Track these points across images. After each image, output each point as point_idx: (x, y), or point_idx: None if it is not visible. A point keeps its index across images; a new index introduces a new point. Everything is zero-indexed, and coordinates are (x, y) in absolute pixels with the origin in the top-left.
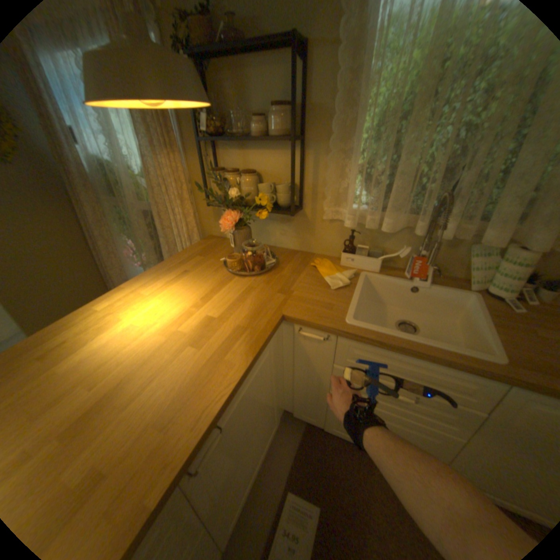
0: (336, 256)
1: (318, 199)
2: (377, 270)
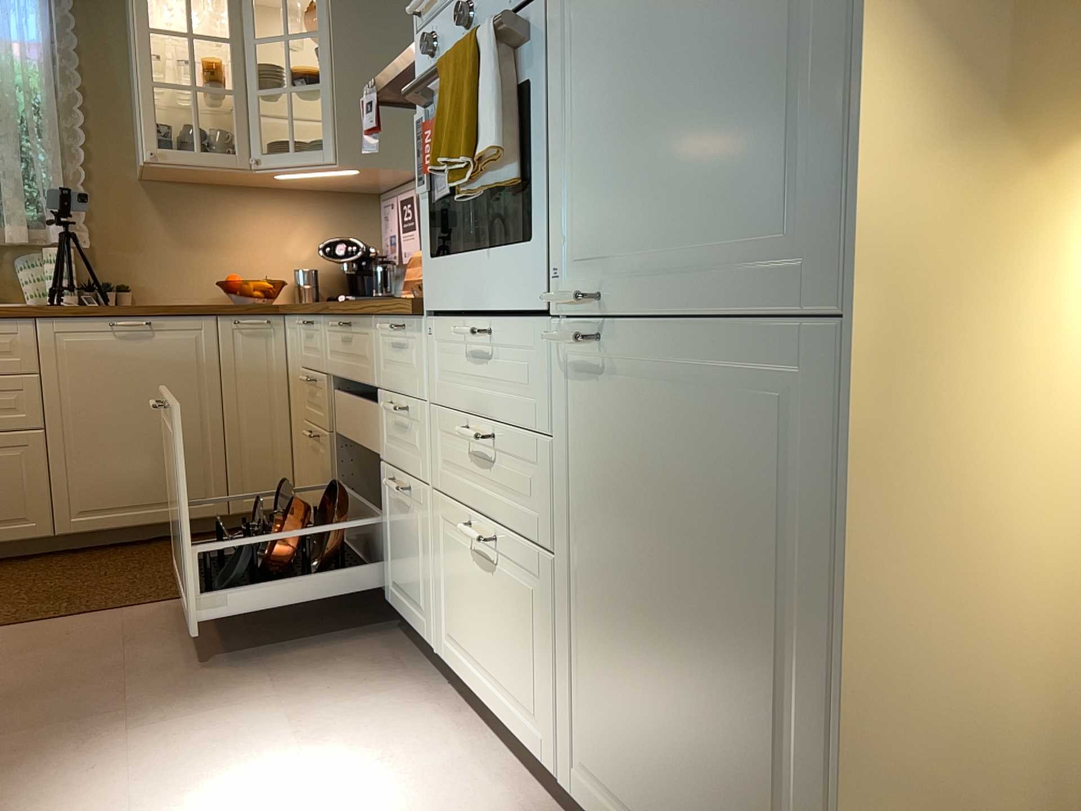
0: None
1: None
2: None
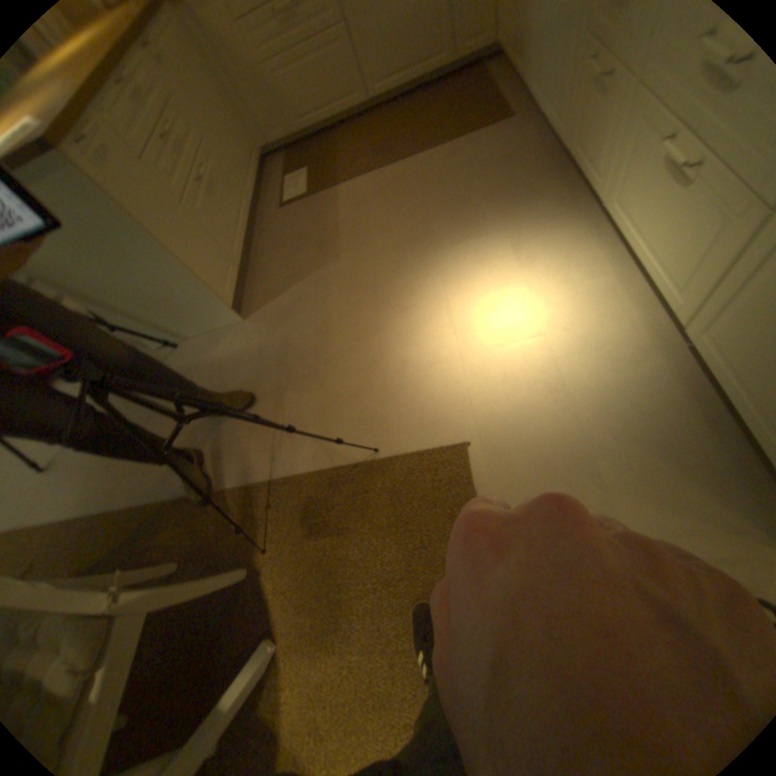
0: None
1: None
2: None
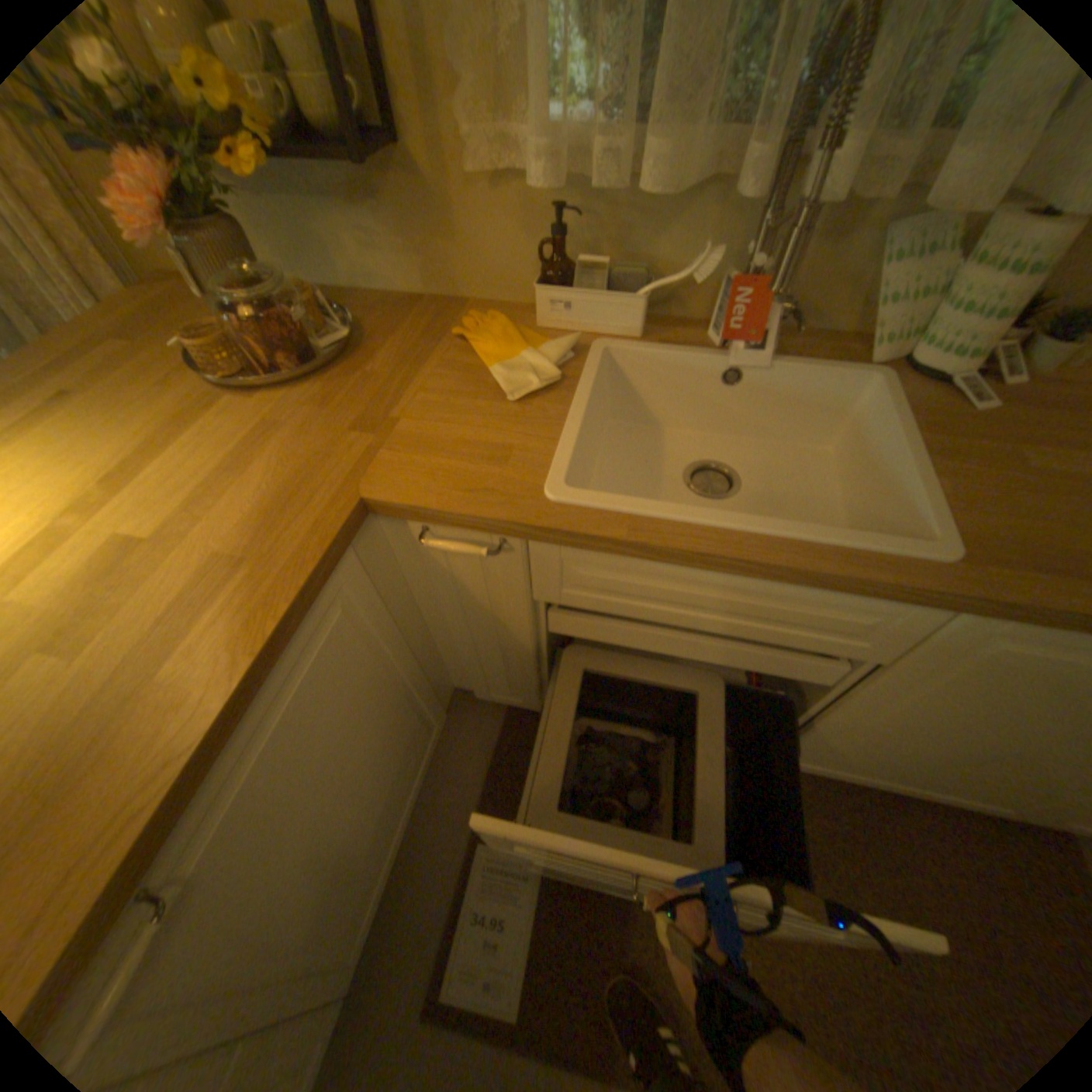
0: (528, 299)
1: (440, 91)
2: (635, 331)
